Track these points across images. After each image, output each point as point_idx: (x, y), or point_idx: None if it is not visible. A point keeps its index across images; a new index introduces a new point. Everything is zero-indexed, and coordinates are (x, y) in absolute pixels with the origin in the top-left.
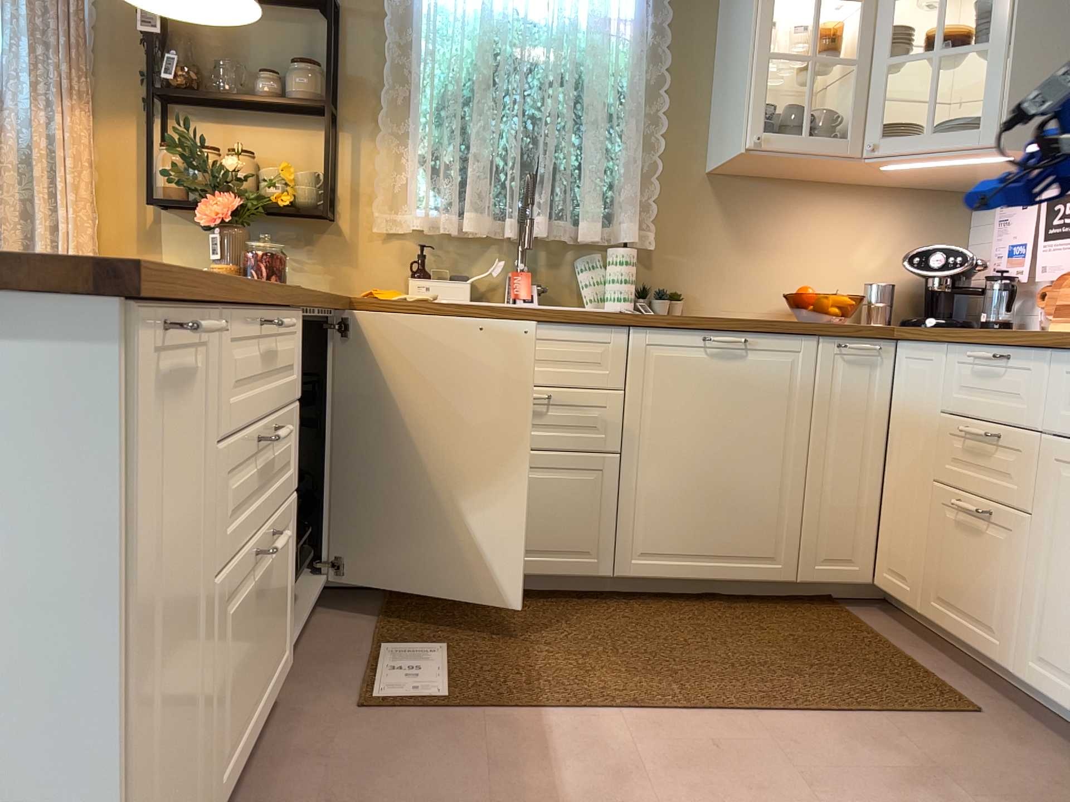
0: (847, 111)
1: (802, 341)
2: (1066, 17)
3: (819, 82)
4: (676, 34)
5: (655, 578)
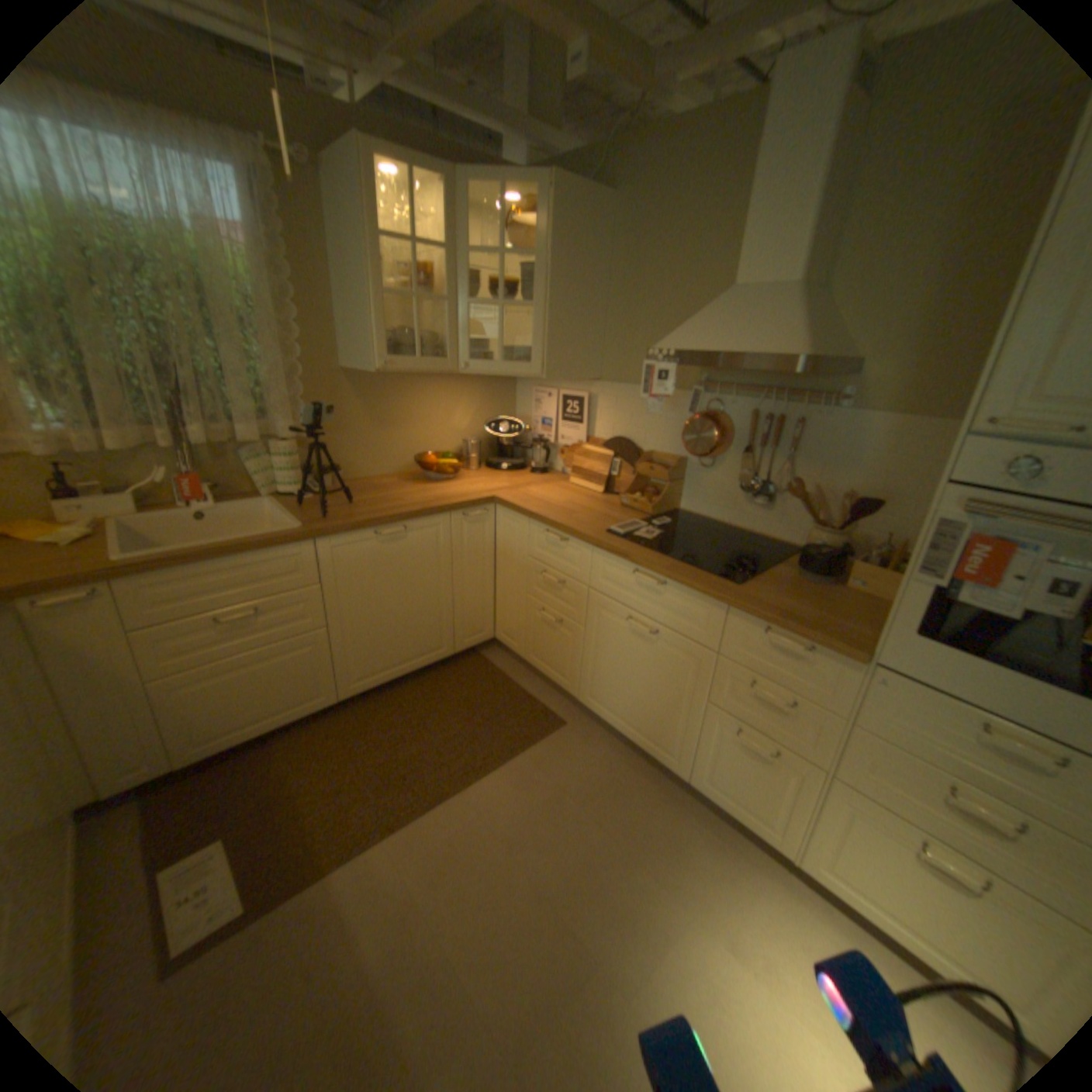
0: (440, 331)
1: (439, 518)
2: (572, 289)
3: (413, 295)
4: (286, 242)
5: (368, 690)
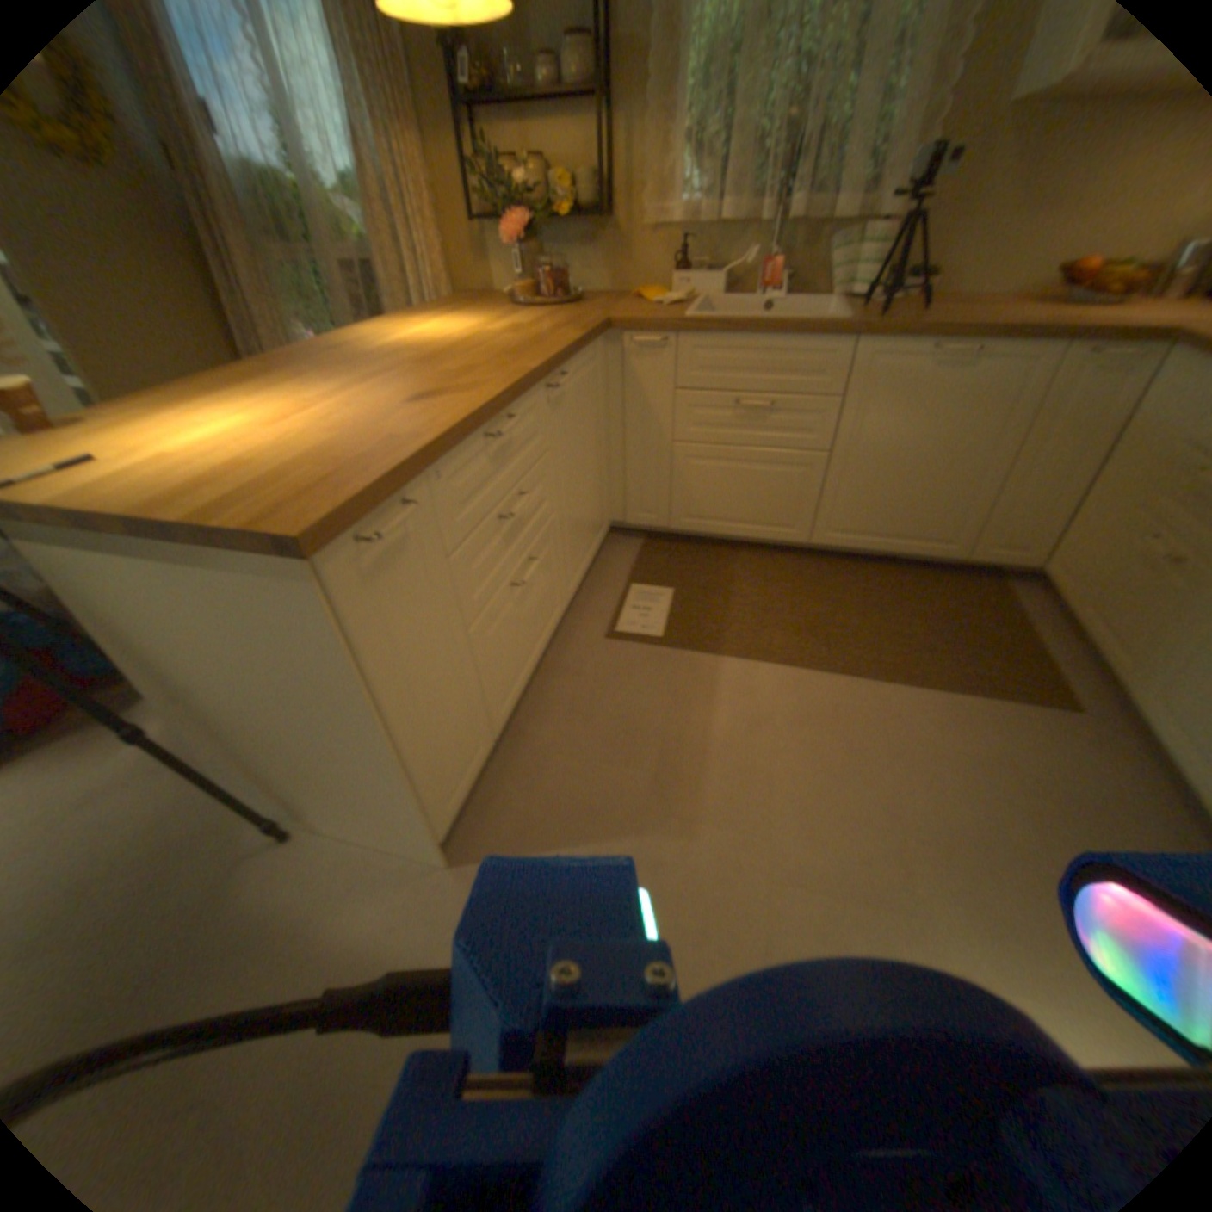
0: None
1: (1046, 345)
2: None
3: None
4: None
5: (841, 547)
